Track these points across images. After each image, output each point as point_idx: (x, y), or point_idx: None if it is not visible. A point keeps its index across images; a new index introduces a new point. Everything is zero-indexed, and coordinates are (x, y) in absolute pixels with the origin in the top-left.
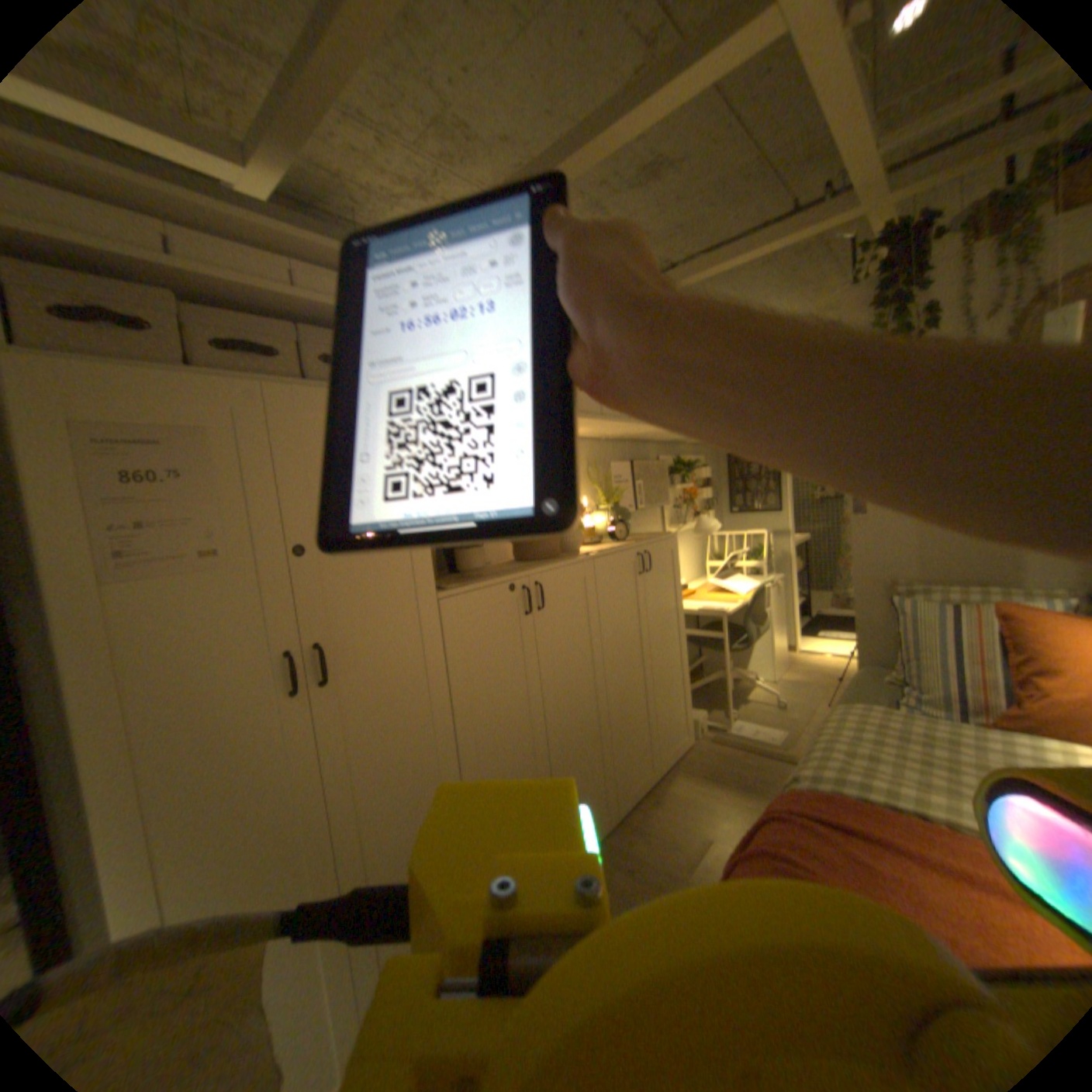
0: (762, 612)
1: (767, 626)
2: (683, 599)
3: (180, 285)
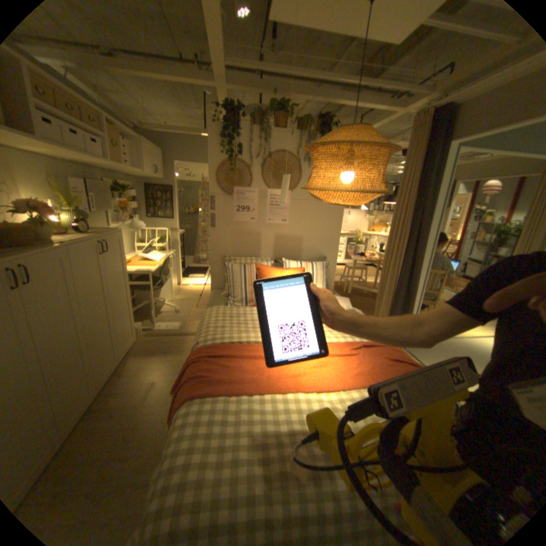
0: (167, 269)
1: (169, 275)
2: (125, 265)
3: None
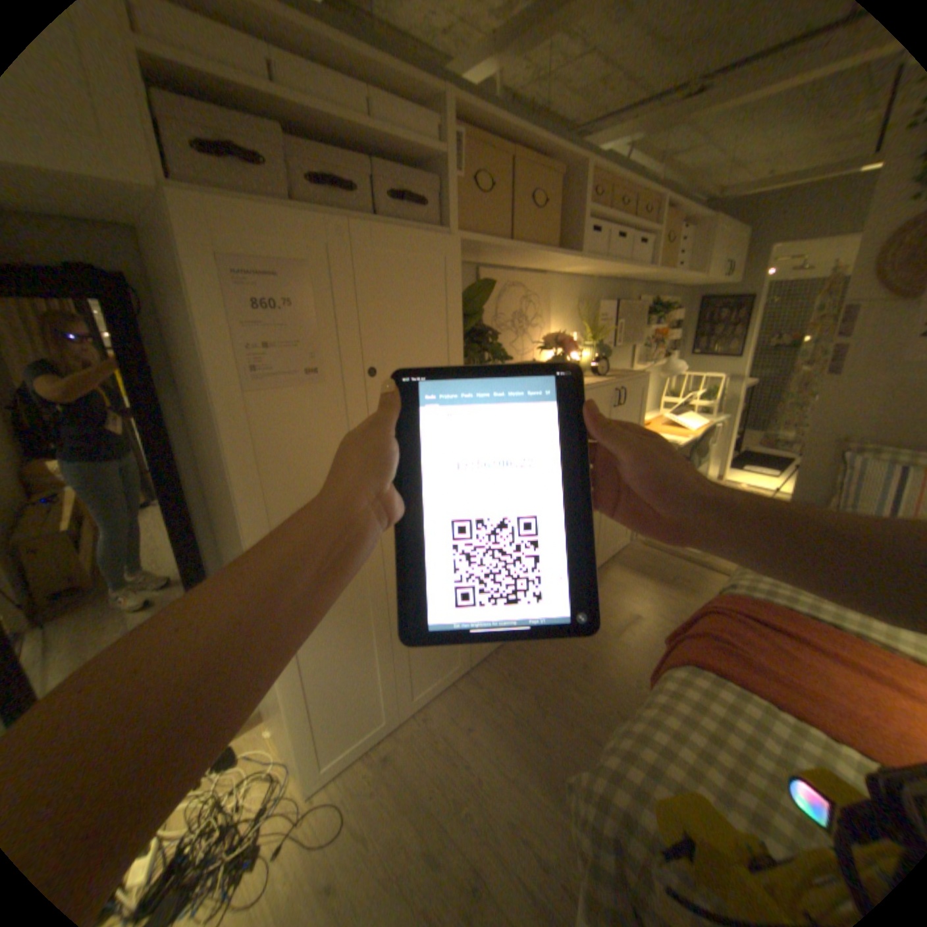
0: (704, 448)
1: (706, 460)
2: None
3: (279, 120)
